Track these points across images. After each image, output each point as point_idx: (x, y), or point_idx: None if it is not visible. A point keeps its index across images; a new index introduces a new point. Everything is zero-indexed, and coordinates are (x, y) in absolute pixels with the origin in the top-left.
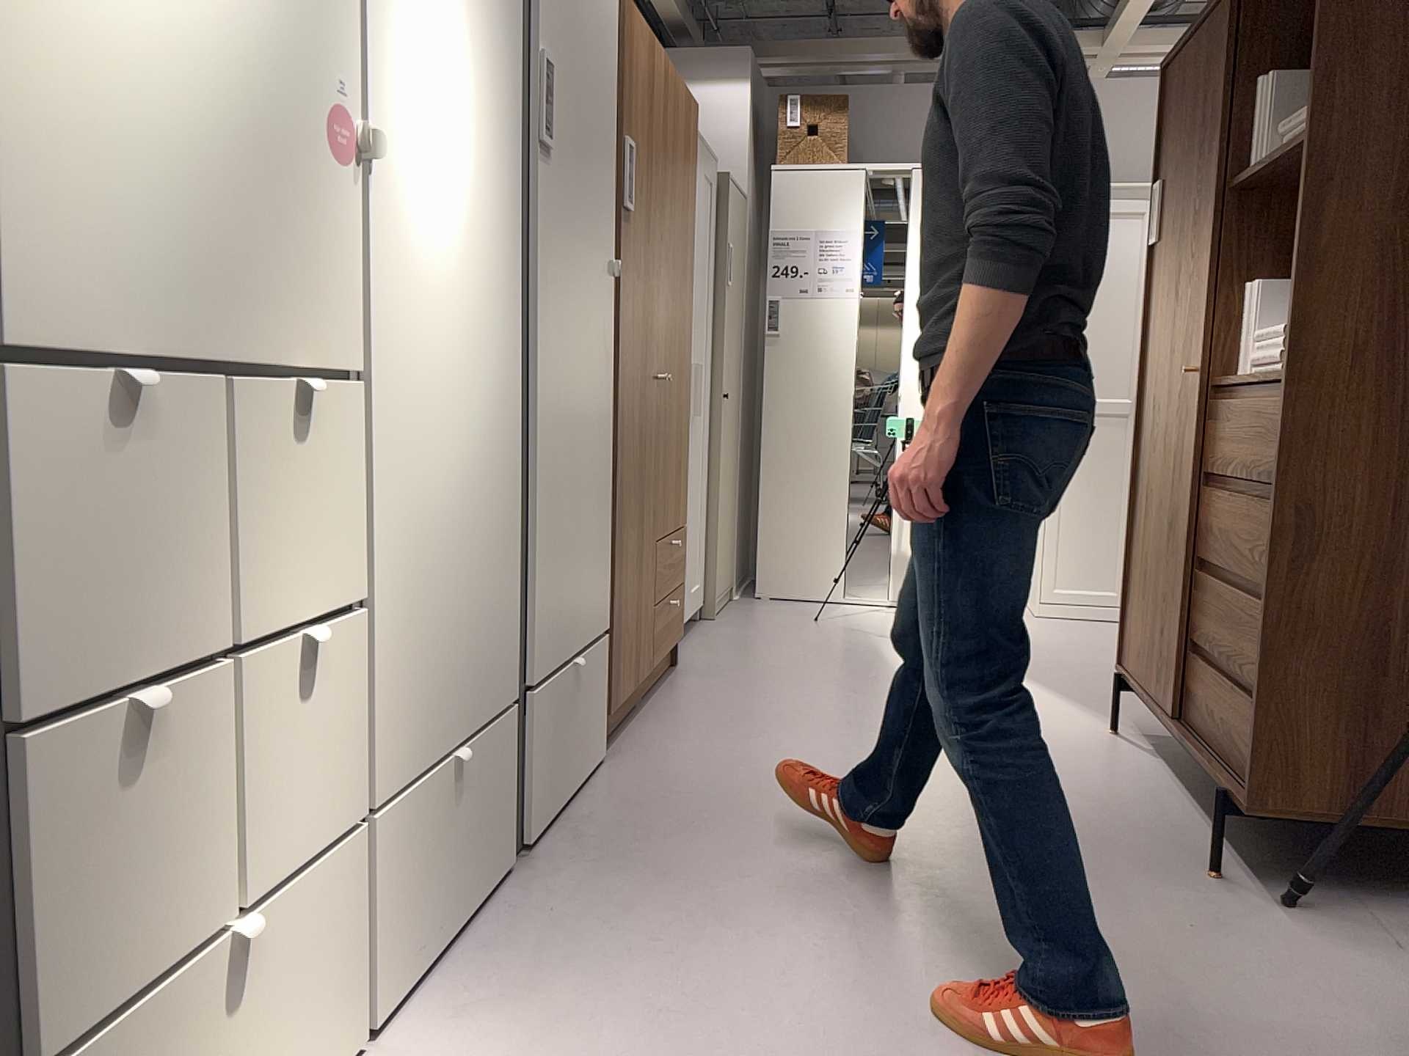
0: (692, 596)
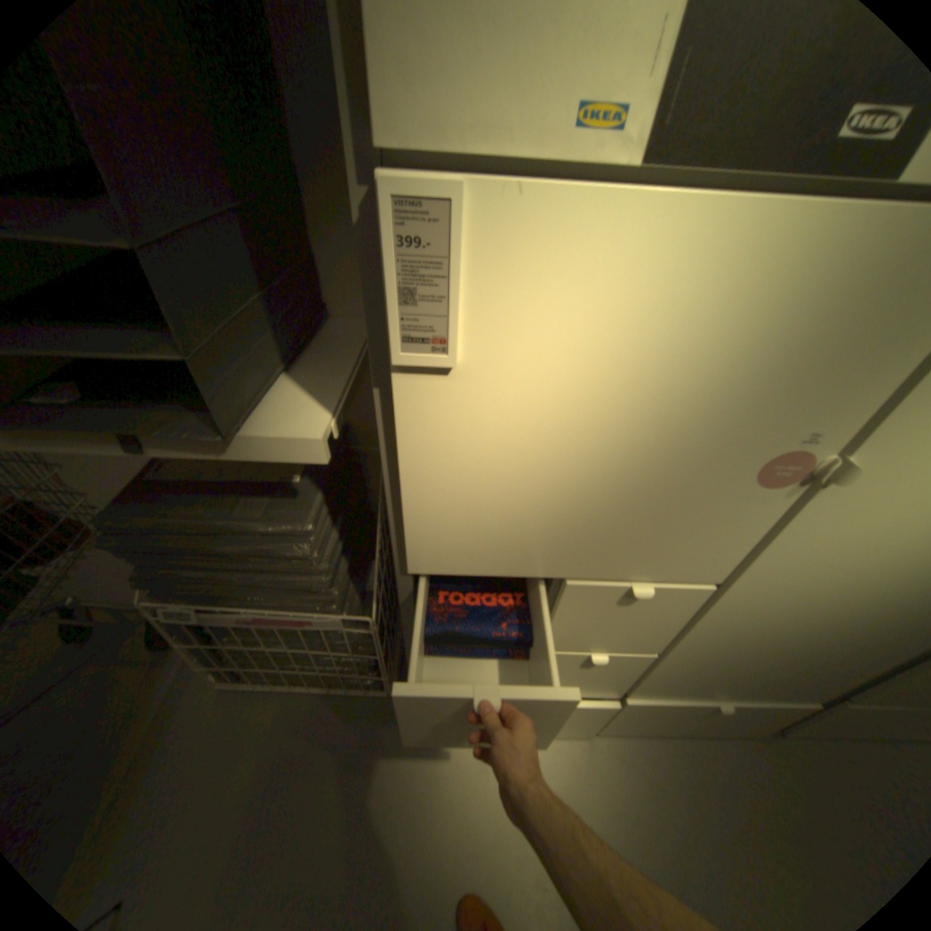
0: None
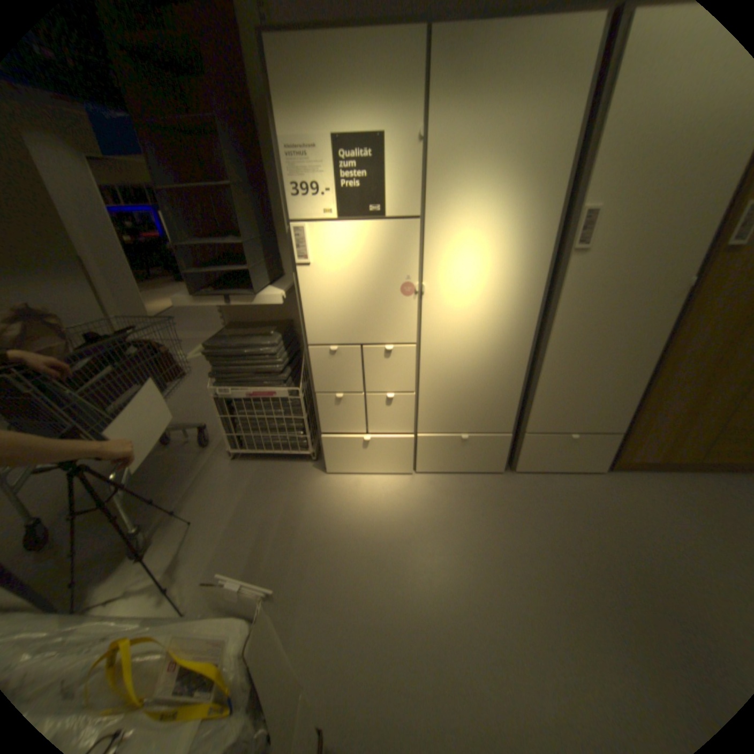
0: None
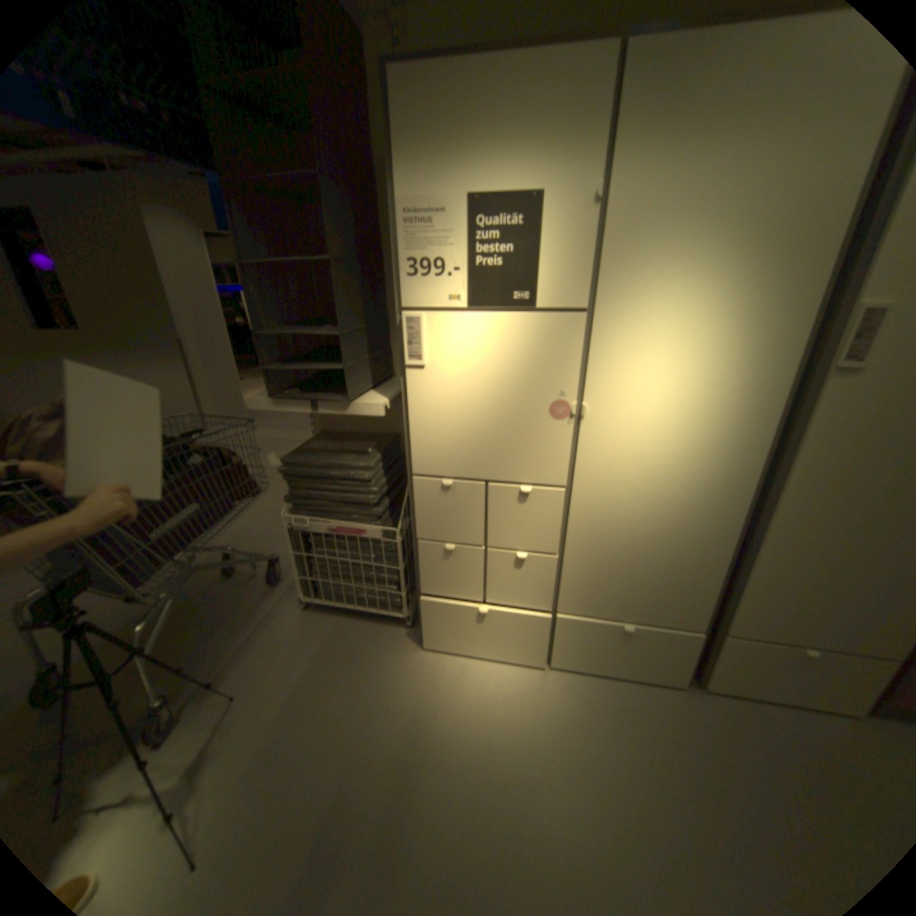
0: None
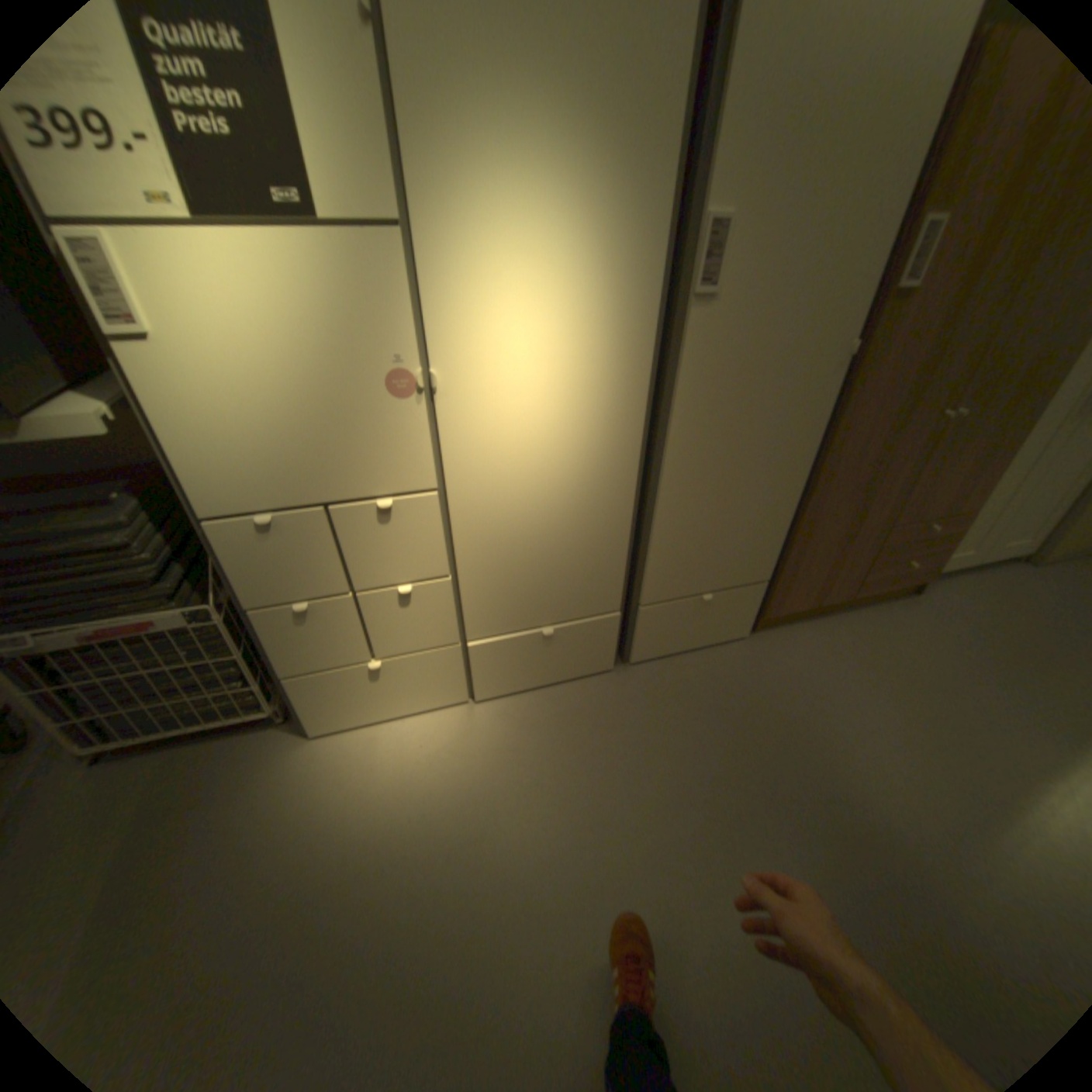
0: (1010, 548)
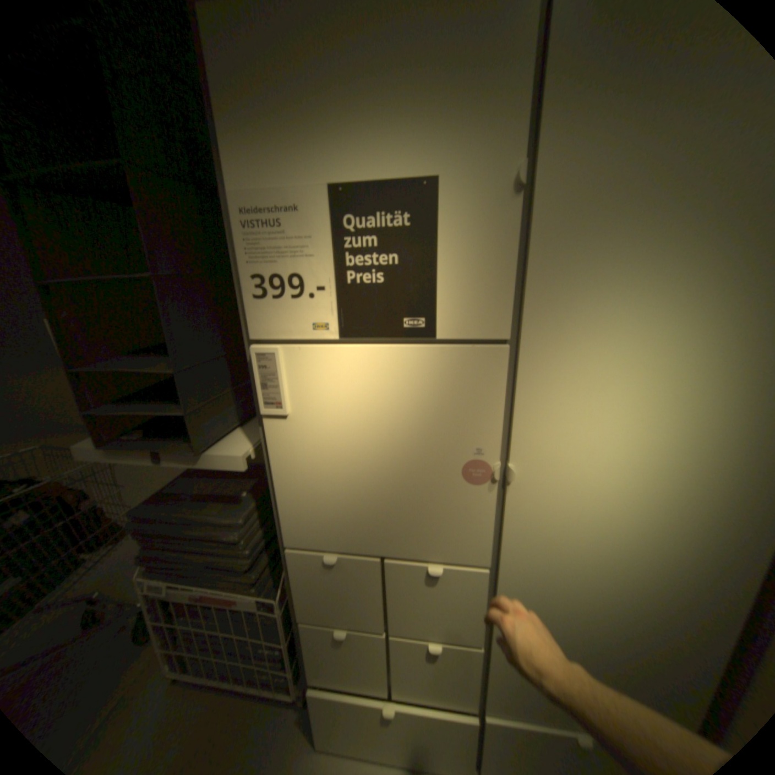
0: None
